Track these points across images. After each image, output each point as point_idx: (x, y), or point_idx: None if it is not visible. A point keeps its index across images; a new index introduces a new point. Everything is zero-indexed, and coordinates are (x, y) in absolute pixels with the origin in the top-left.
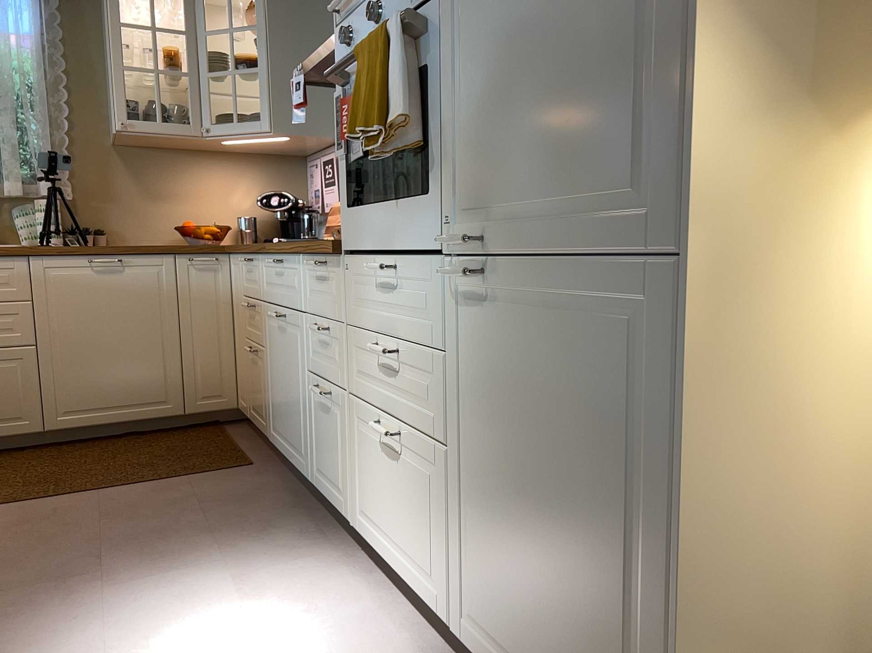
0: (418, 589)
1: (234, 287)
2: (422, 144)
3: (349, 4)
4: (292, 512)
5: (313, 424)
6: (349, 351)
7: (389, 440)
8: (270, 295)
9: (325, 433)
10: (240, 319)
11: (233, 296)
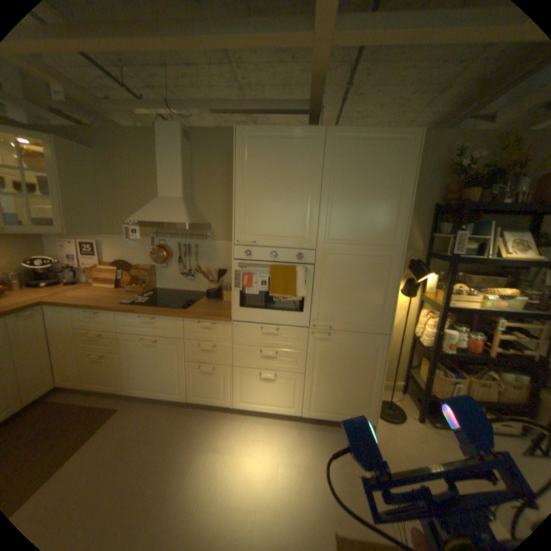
0: (281, 411)
1: (52, 324)
2: (299, 299)
3: (246, 242)
4: (178, 416)
5: (190, 380)
6: (232, 352)
7: (272, 376)
8: (131, 331)
9: (204, 381)
10: (65, 341)
11: (48, 329)
